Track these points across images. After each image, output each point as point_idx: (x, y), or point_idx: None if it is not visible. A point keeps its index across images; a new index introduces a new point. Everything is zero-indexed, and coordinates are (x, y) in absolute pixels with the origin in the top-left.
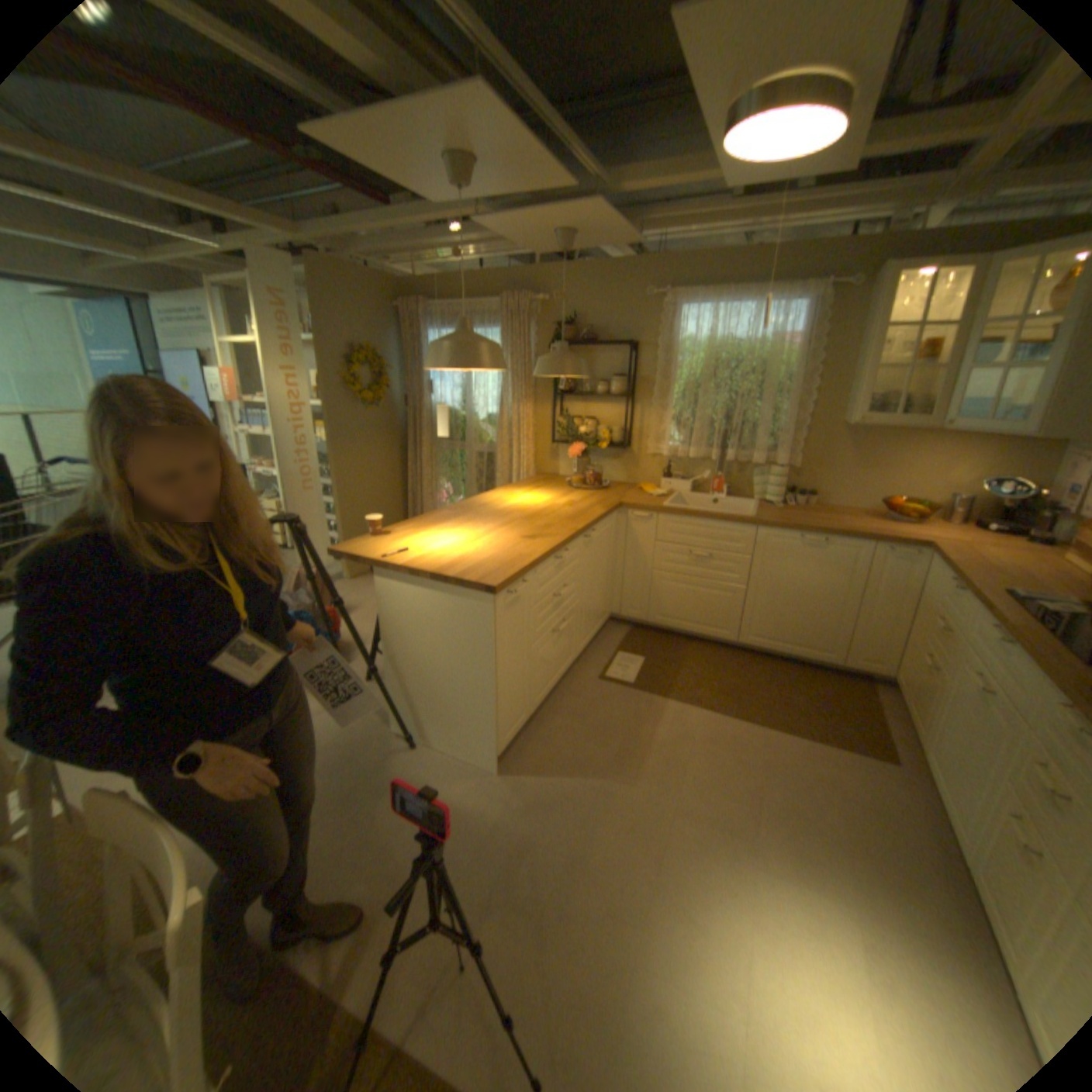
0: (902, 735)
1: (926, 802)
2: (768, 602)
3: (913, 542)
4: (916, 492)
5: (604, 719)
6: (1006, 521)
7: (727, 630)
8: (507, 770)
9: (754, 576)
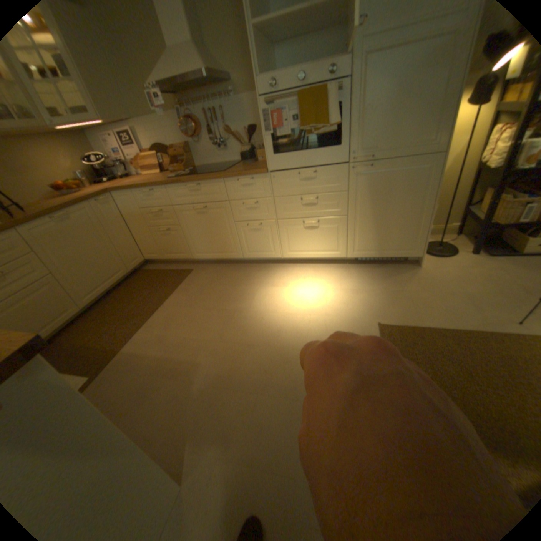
0: (175, 267)
1: (210, 266)
2: (71, 271)
3: (100, 191)
4: (54, 179)
5: (126, 394)
6: (101, 177)
7: (67, 309)
8: (173, 477)
9: (48, 262)
